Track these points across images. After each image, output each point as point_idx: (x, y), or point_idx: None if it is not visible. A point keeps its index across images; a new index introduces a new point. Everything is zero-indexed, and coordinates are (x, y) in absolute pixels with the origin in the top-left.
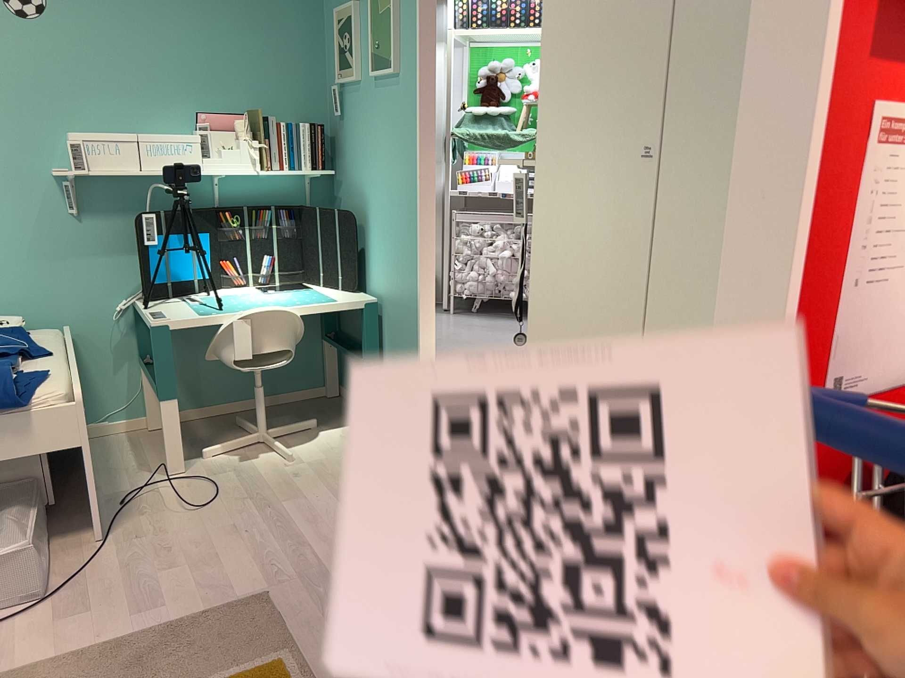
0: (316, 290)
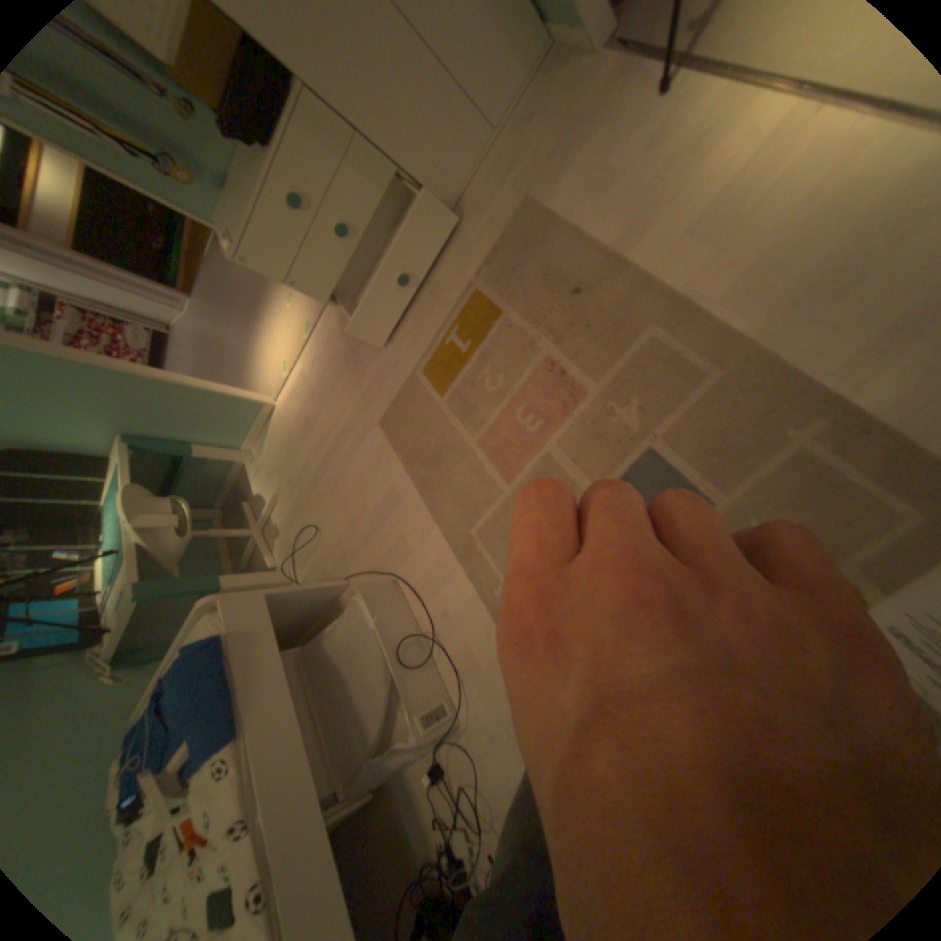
0: (100, 501)
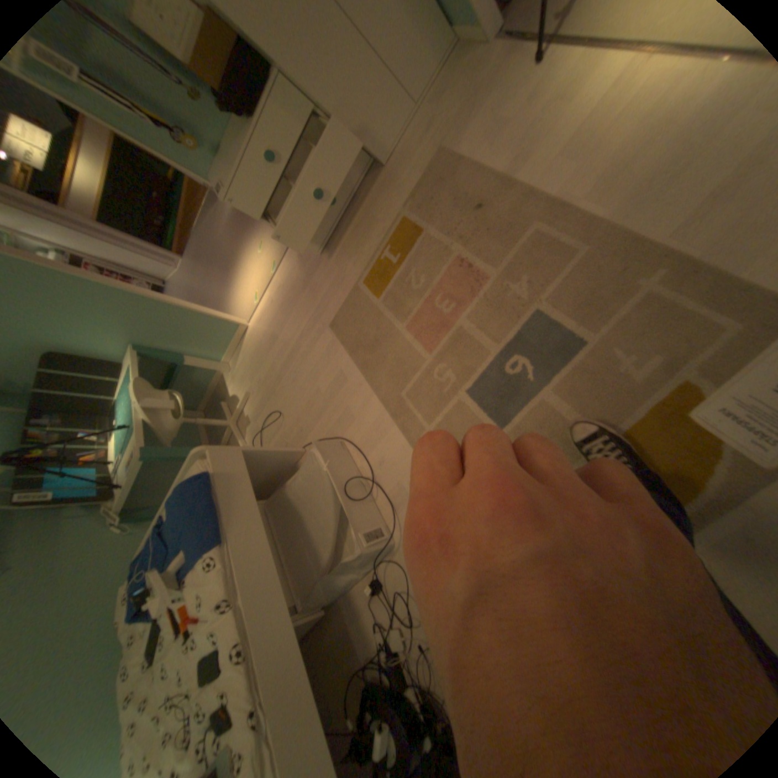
0: (114, 396)
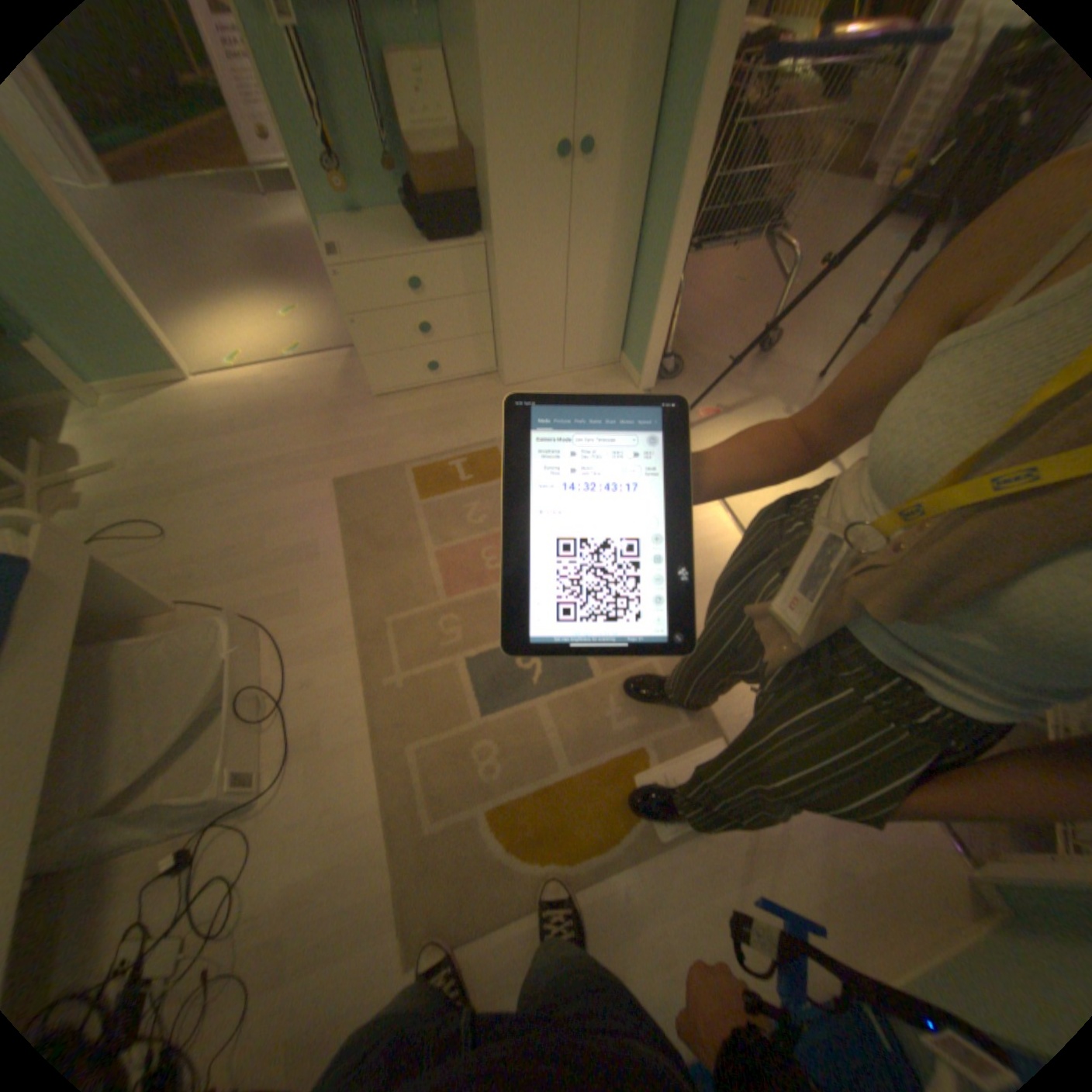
0: None
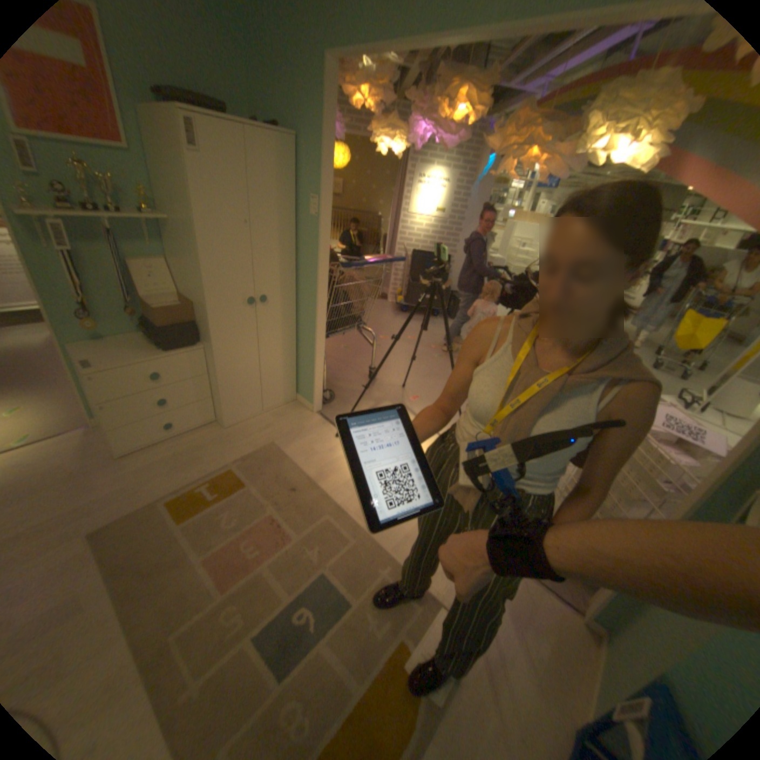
0: None
